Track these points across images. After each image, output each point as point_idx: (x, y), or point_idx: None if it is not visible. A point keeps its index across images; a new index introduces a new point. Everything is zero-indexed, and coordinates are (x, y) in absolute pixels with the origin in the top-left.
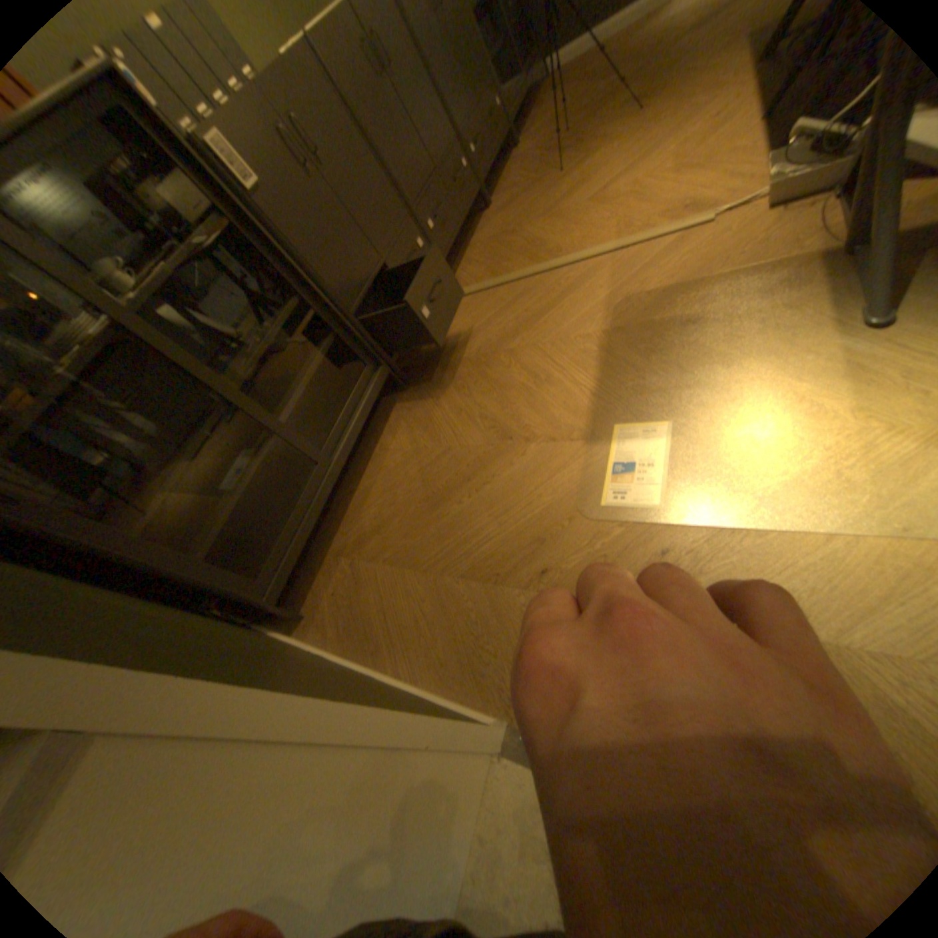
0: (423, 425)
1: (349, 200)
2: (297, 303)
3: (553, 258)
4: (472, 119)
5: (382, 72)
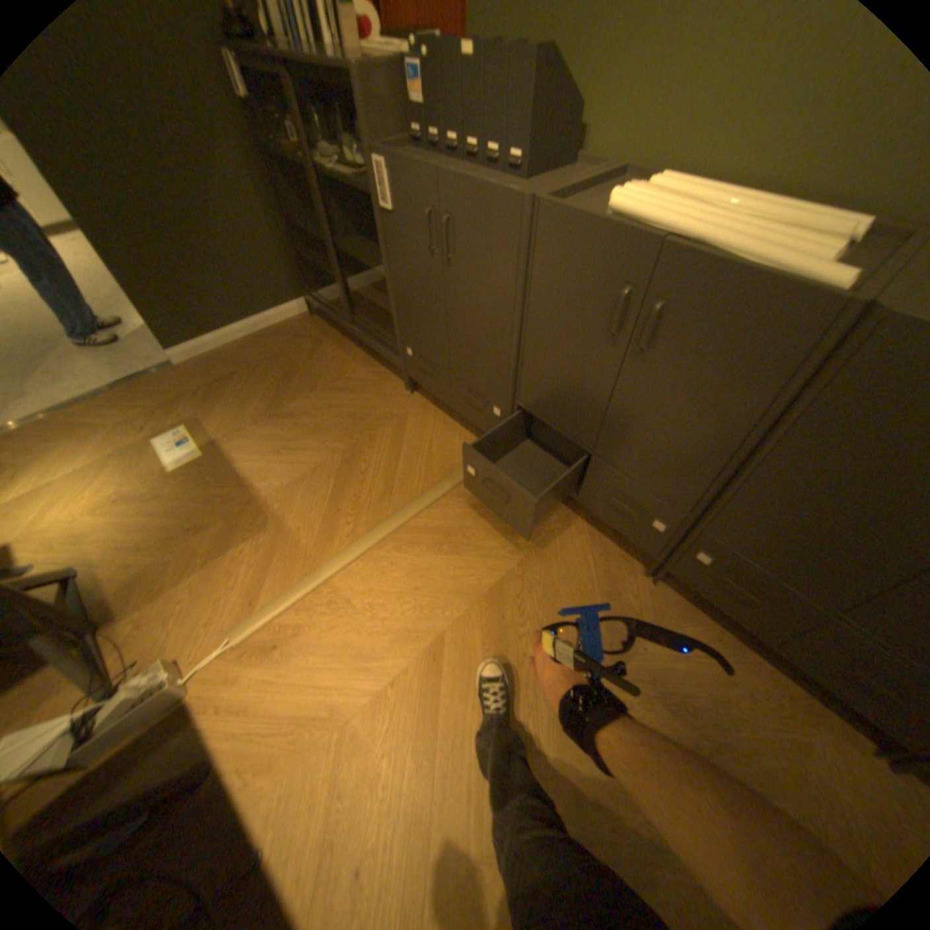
0: (353, 386)
1: (451, 306)
2: (386, 275)
3: (386, 530)
4: (761, 576)
5: (615, 336)
